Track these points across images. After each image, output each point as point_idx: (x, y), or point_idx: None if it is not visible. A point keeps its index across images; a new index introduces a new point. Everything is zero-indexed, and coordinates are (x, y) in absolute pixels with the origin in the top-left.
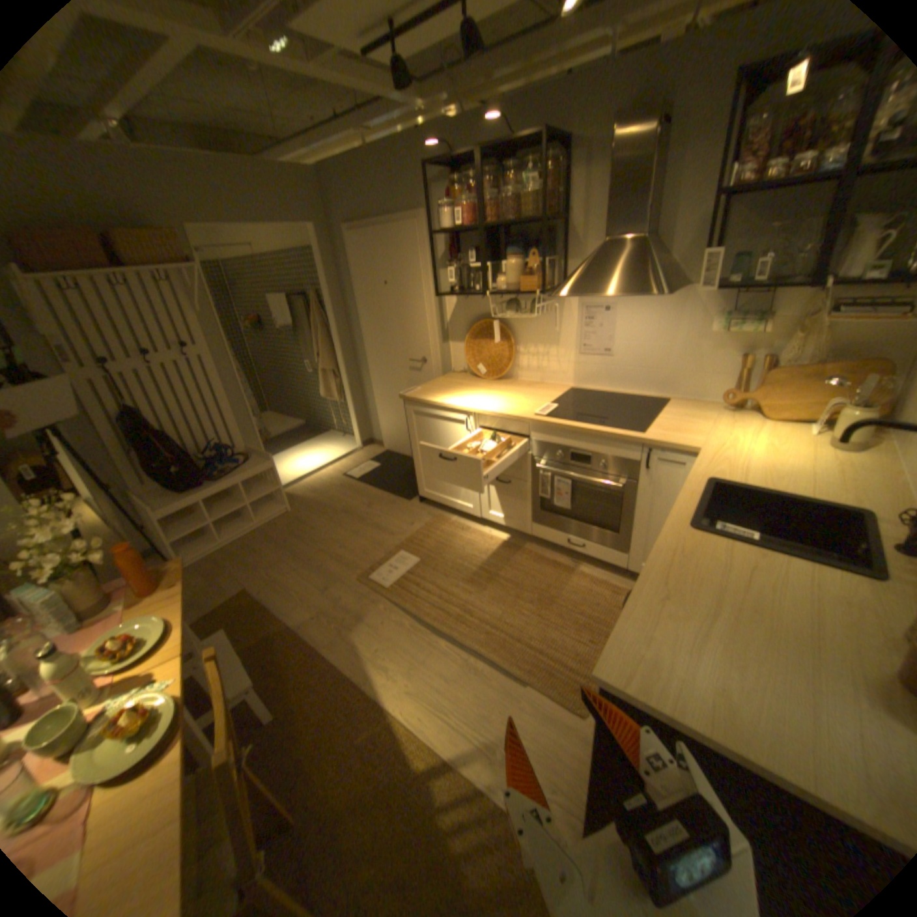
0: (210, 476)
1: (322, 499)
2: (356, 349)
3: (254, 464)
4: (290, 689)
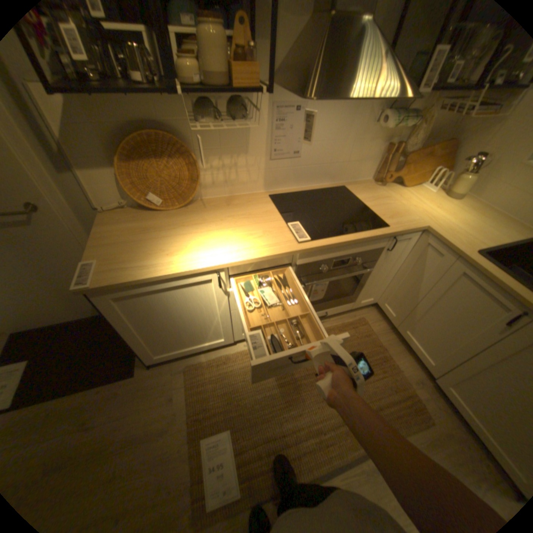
0: None
1: None
2: None
3: None
4: None
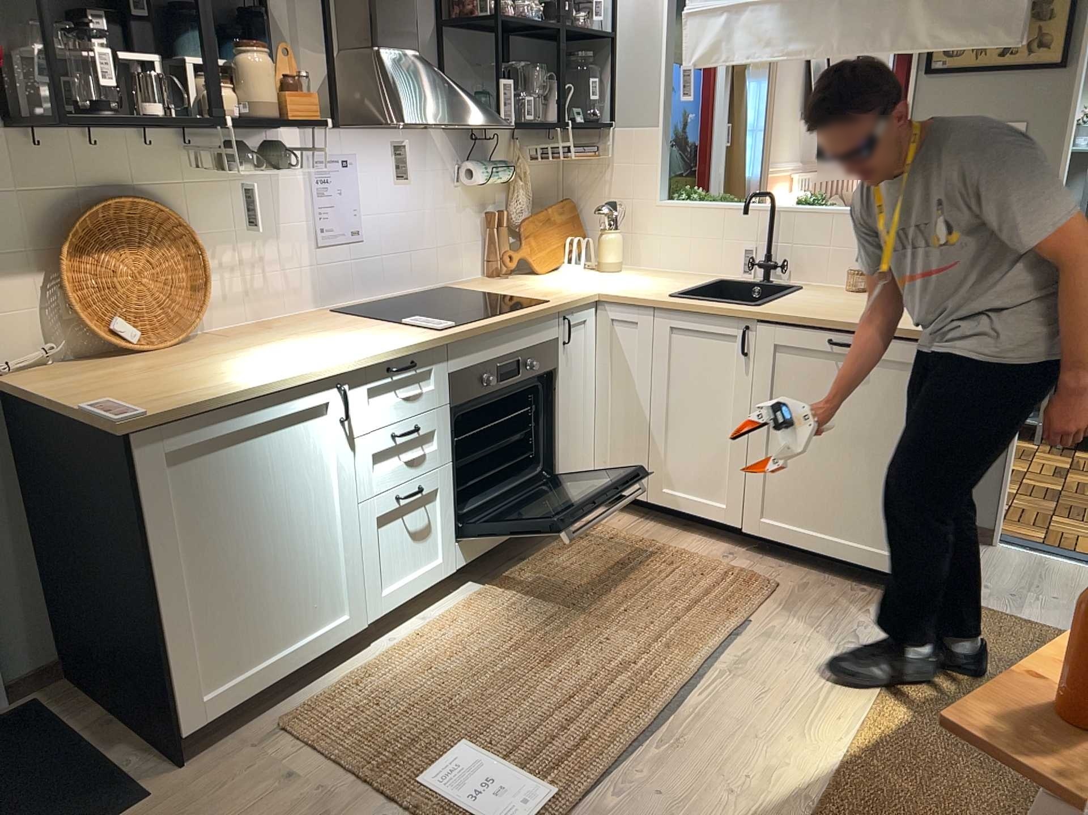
0: None
1: None
2: None
3: None
4: None
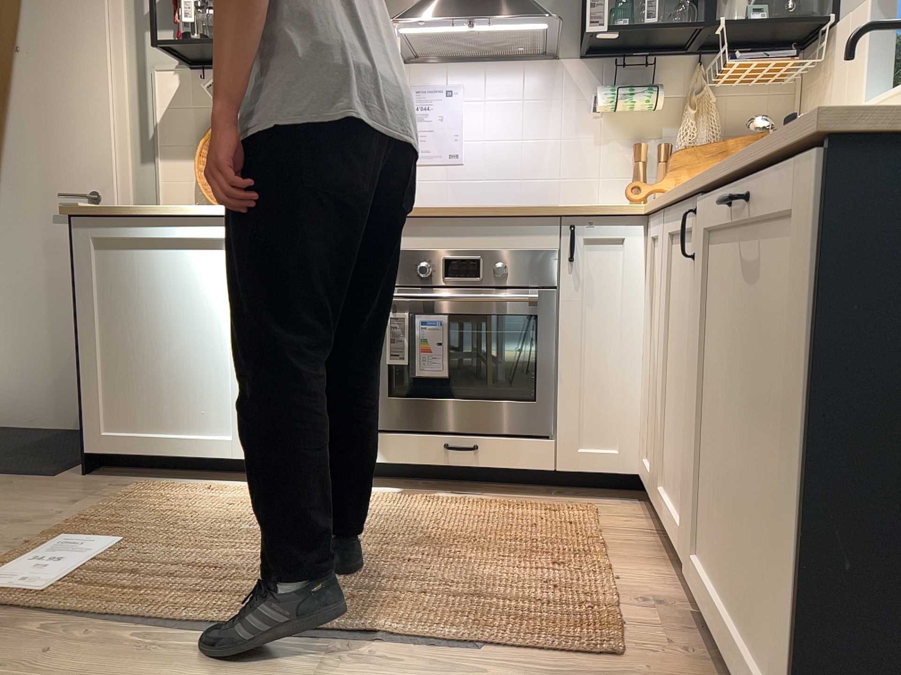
0: None
1: None
2: None
3: None
4: None
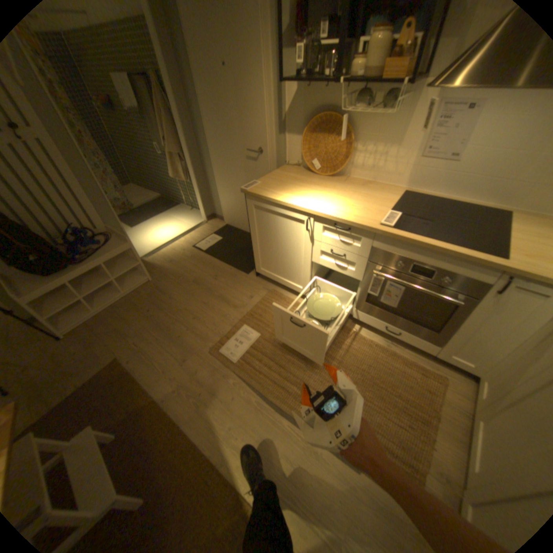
0: (75, 257)
1: (177, 269)
2: (198, 134)
3: (114, 245)
4: (157, 468)
